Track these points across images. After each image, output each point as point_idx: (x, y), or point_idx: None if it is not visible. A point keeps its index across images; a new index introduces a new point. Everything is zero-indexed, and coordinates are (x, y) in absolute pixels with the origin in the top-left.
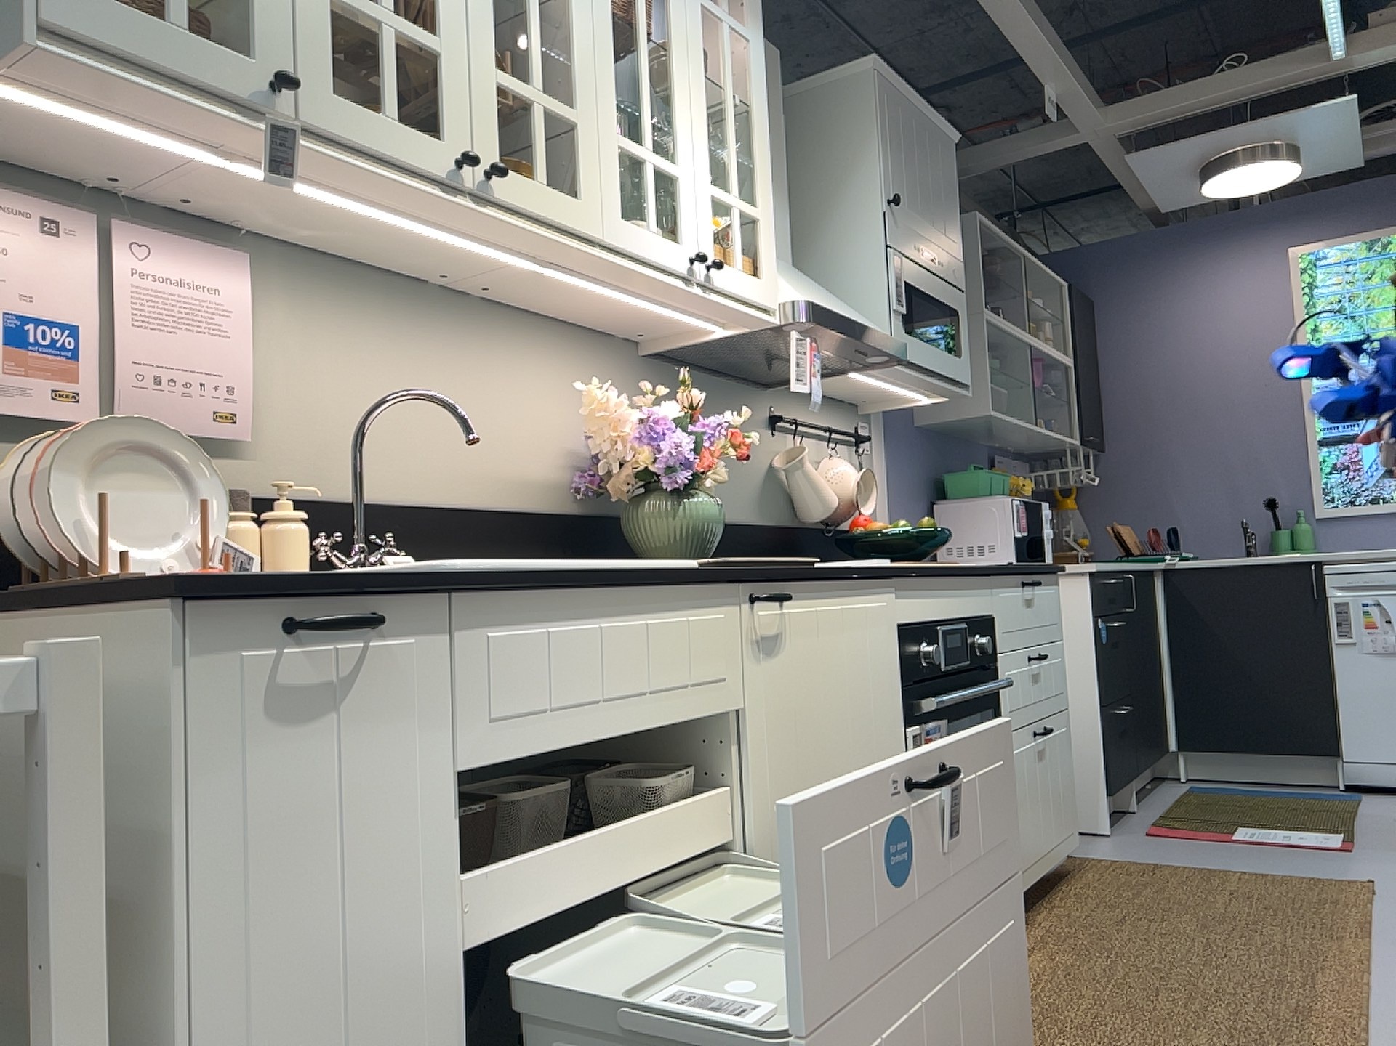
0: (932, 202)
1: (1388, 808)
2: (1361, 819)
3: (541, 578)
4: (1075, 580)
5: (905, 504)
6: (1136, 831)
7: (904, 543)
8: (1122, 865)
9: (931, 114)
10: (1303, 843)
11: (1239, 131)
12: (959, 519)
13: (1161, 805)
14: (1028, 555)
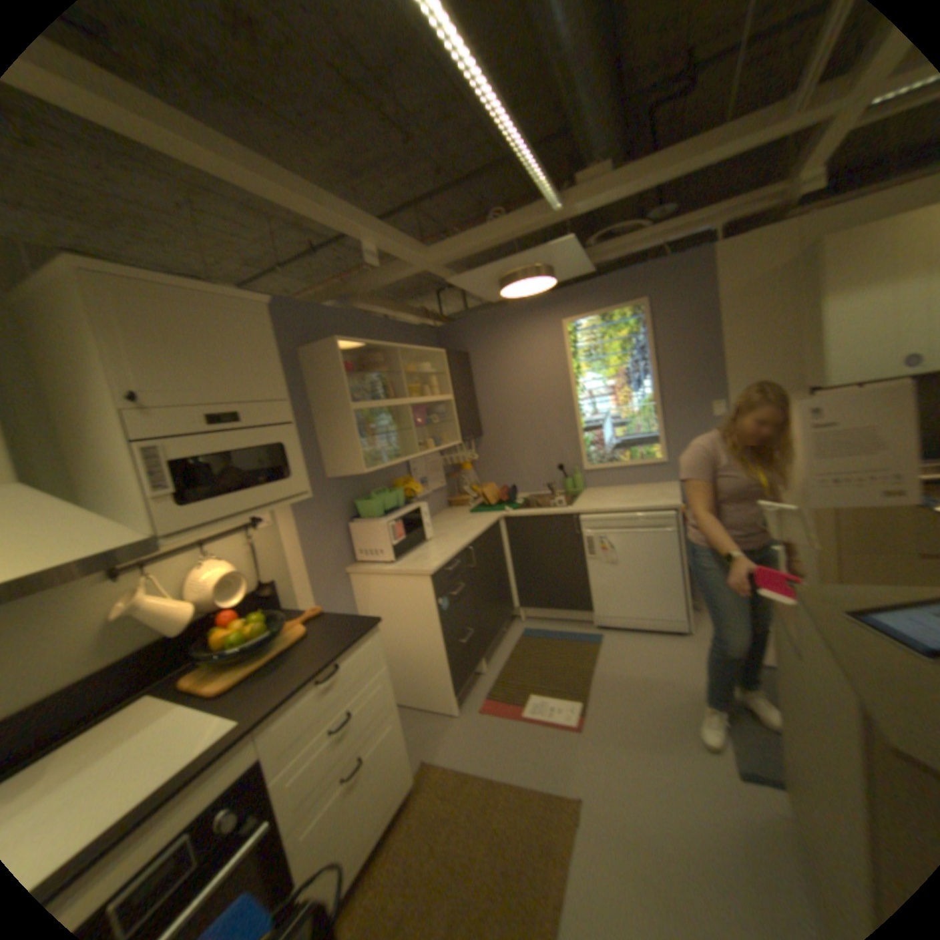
0: (225, 370)
1: (612, 659)
2: (596, 678)
3: None
4: (422, 579)
5: (316, 540)
6: (474, 710)
7: (233, 652)
8: (442, 786)
9: (215, 290)
10: (556, 726)
11: (510, 262)
12: (363, 533)
13: (500, 665)
14: (406, 550)
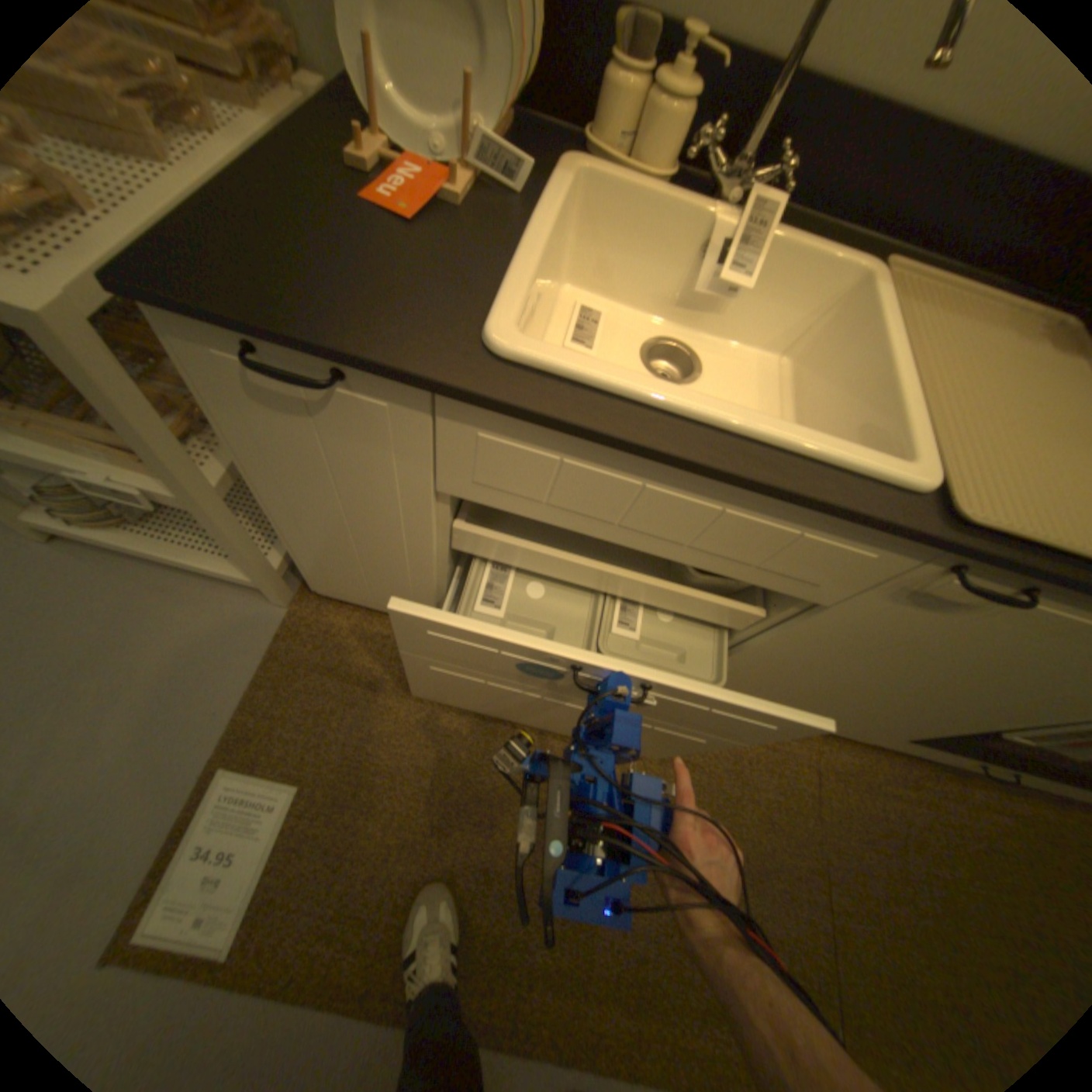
0: None
1: None
2: None
3: (562, 427)
4: None
5: None
6: None
7: None
8: None
9: None
10: None
11: None
12: None
13: None
14: None
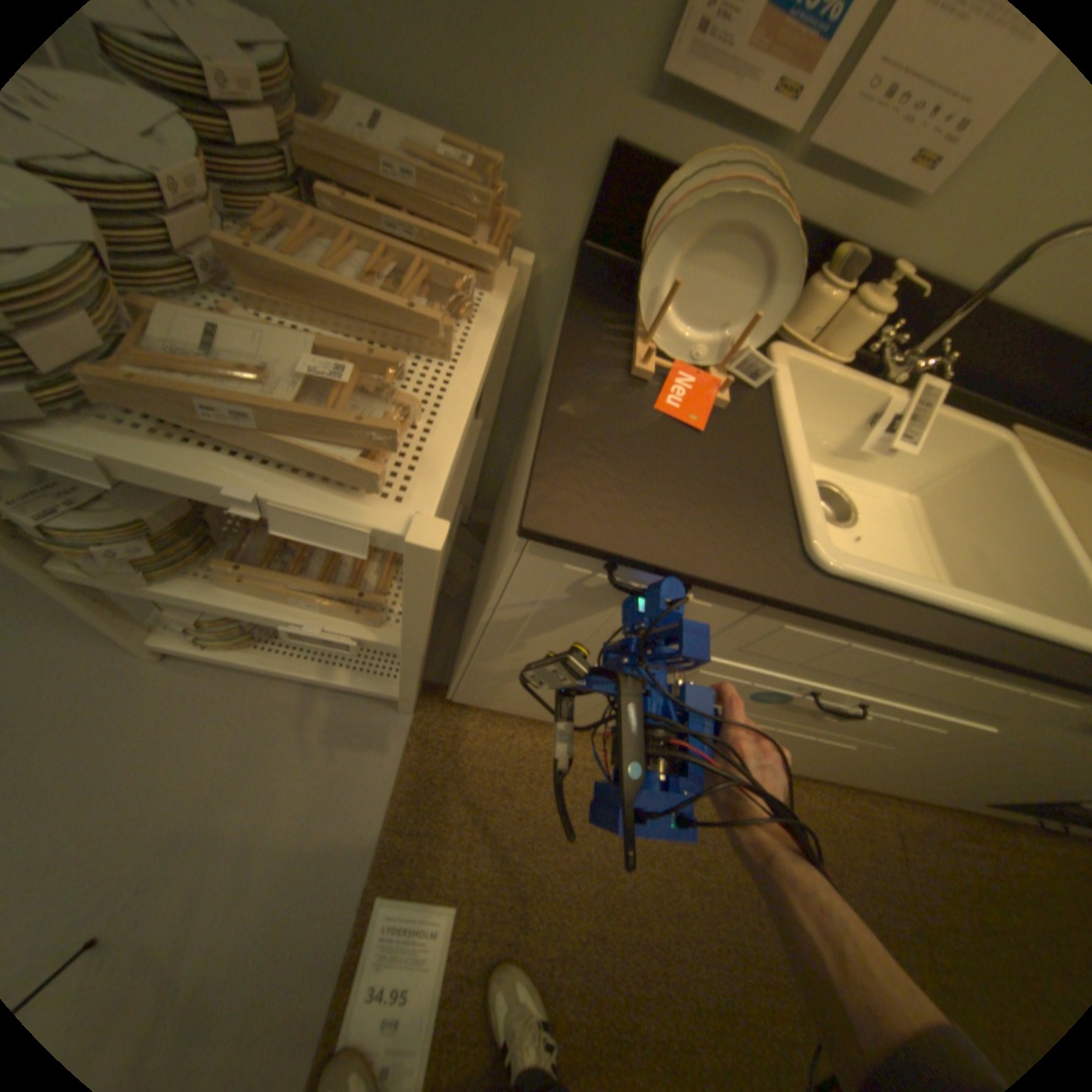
0: None
1: None
2: None
3: (890, 638)
4: None
5: None
6: None
7: None
8: None
9: None
10: None
11: None
12: None
13: None
14: None
